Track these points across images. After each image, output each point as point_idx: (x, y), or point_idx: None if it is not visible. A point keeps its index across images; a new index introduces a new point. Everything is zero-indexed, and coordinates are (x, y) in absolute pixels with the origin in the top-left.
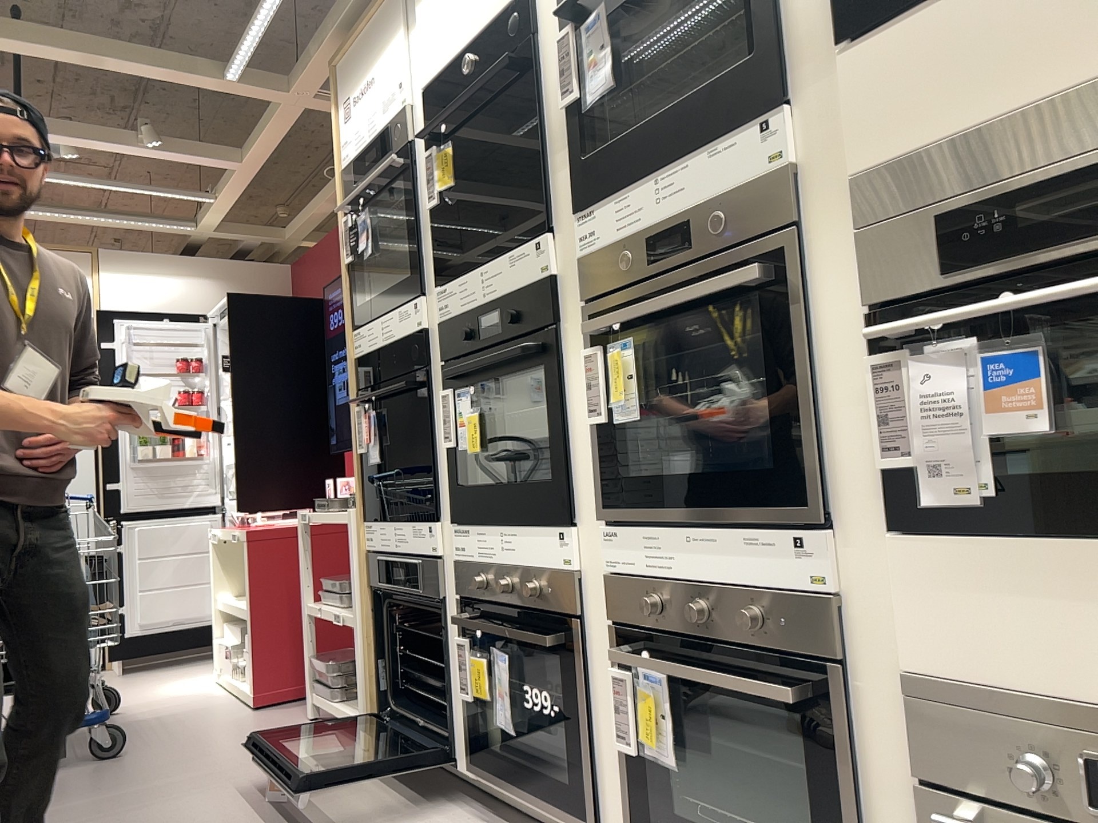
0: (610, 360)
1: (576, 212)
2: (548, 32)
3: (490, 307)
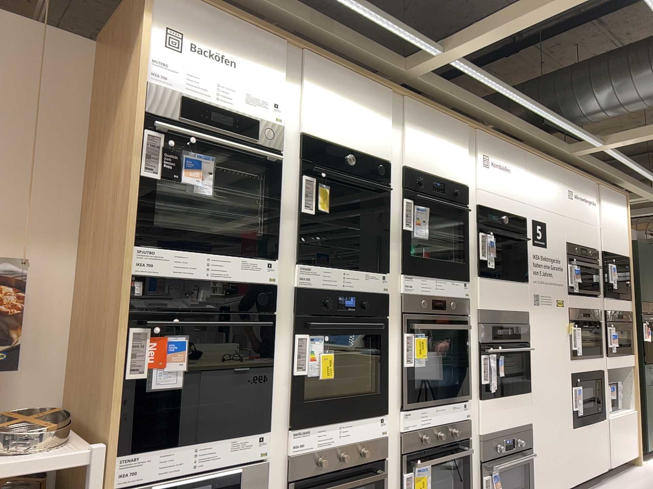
0: (413, 337)
1: (399, 272)
2: (392, 190)
3: (349, 293)
